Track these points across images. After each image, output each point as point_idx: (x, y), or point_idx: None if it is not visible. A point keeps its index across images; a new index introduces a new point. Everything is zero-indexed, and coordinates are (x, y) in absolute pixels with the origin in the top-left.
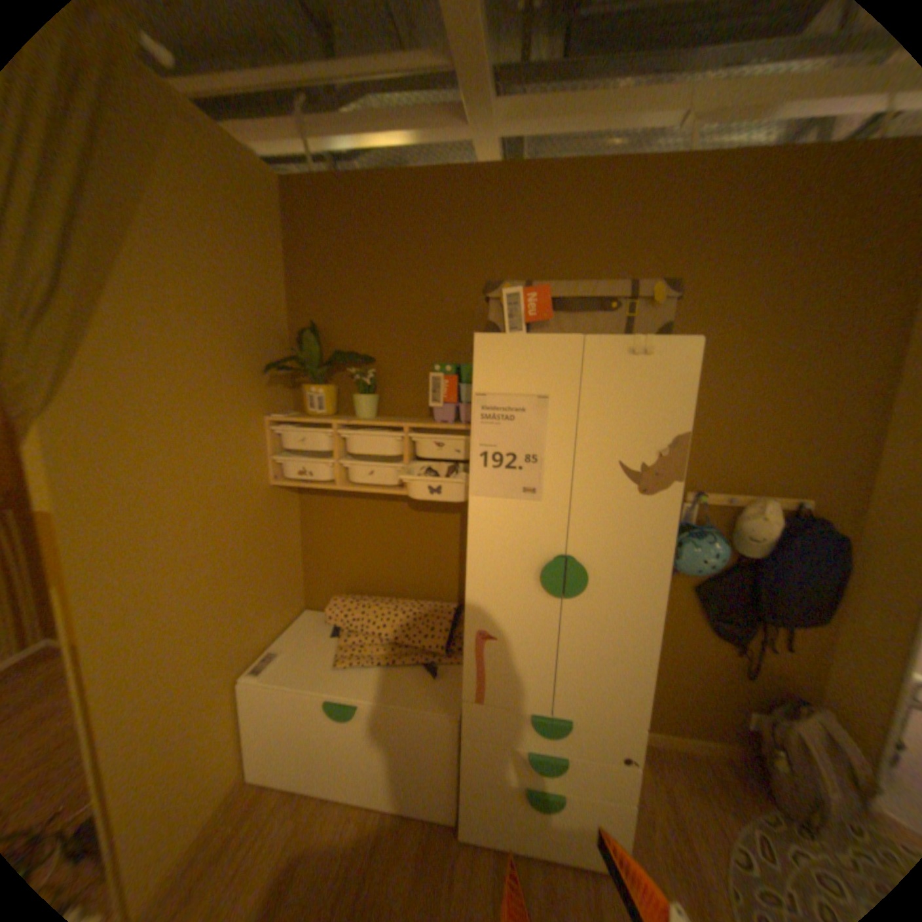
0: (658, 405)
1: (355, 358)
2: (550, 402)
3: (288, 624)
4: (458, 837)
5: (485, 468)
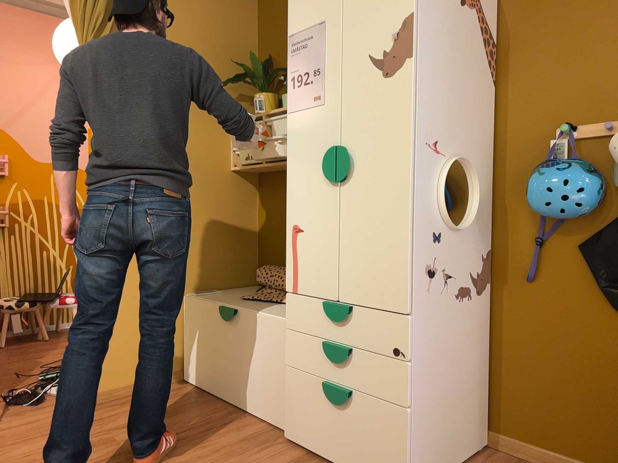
0: (390, 0)
1: (286, 70)
2: (326, 25)
3: (239, 287)
4: (284, 433)
5: (294, 89)
